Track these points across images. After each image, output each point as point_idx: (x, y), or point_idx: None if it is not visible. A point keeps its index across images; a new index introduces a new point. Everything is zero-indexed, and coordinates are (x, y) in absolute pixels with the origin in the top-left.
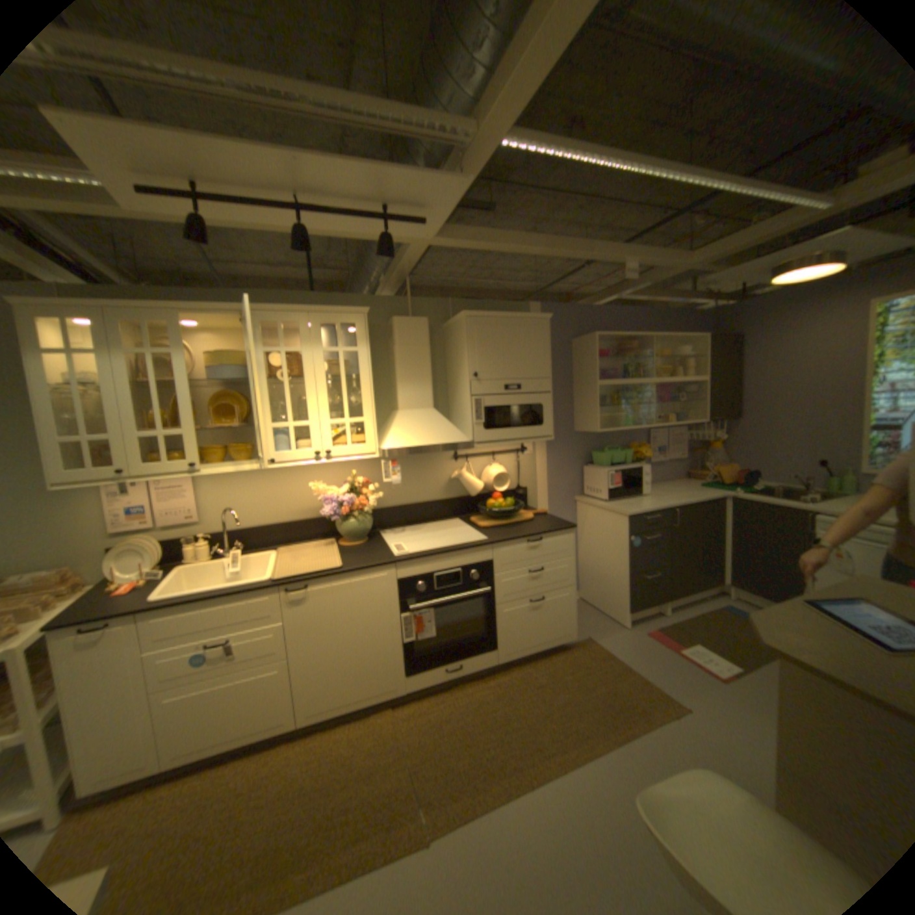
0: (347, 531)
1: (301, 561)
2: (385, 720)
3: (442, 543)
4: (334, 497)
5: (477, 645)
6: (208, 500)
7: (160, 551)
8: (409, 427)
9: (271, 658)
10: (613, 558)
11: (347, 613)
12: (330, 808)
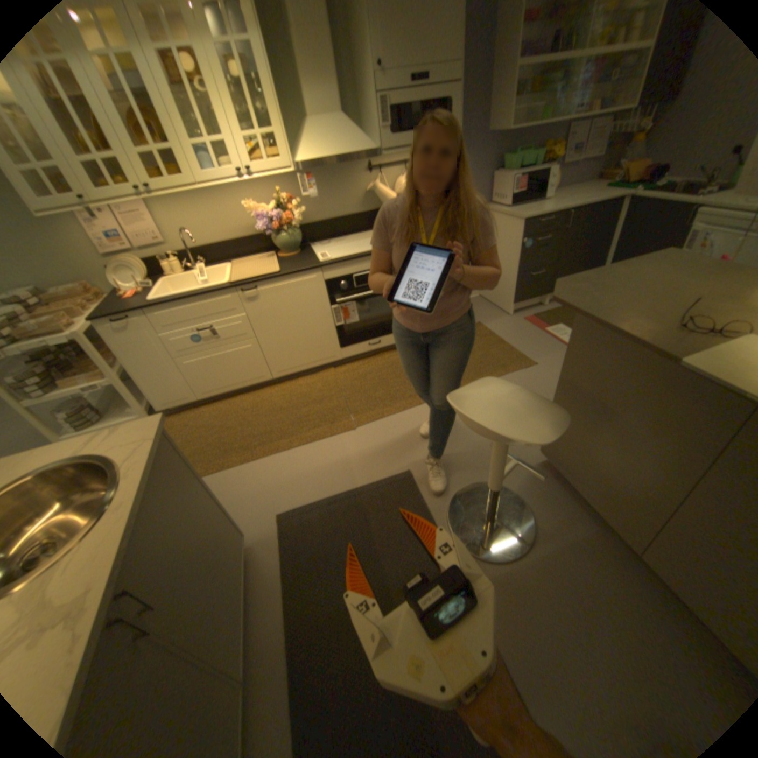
0: (281, 244)
1: (249, 270)
2: (330, 374)
3: (358, 251)
4: (265, 214)
5: (390, 327)
6: (164, 223)
7: (143, 266)
8: (318, 135)
9: (245, 337)
10: (507, 259)
11: (291, 306)
12: (299, 415)
